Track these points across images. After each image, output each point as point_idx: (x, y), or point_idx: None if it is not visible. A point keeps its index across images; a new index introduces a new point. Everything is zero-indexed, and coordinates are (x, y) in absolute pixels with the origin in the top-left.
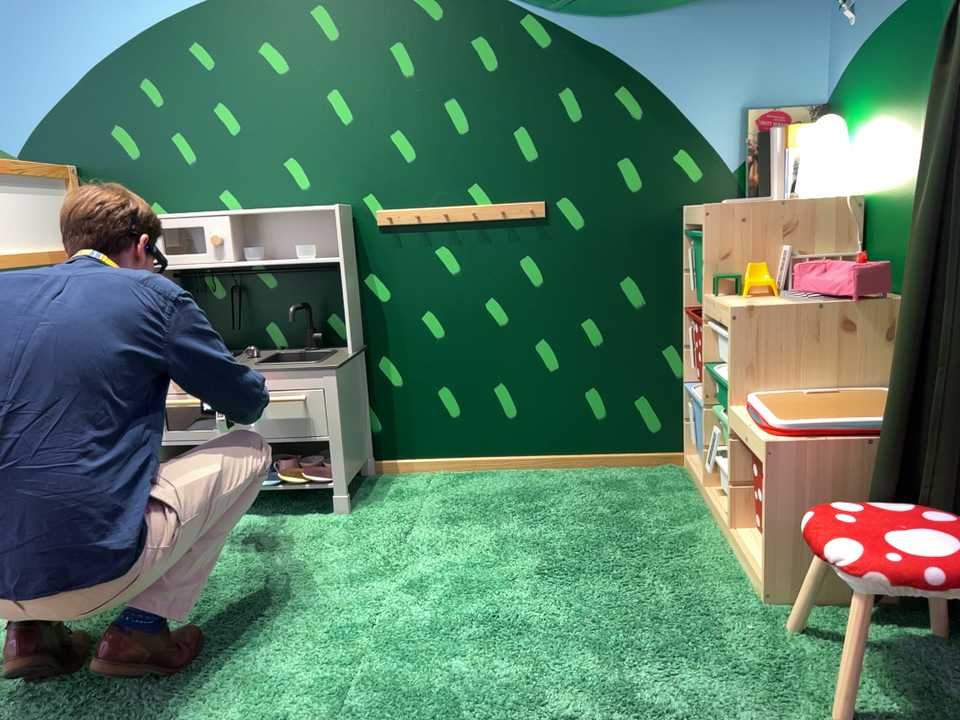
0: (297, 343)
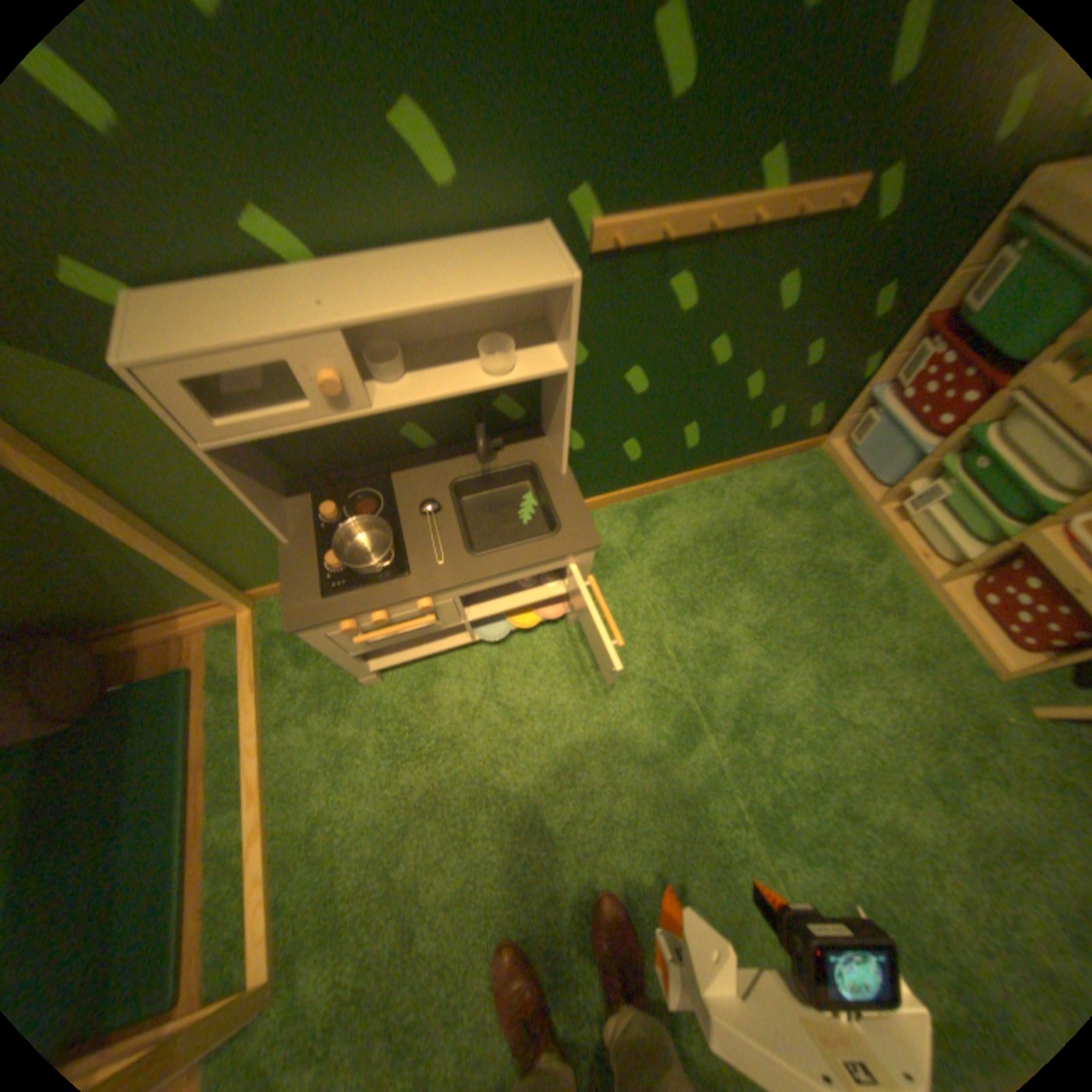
0: (455, 440)
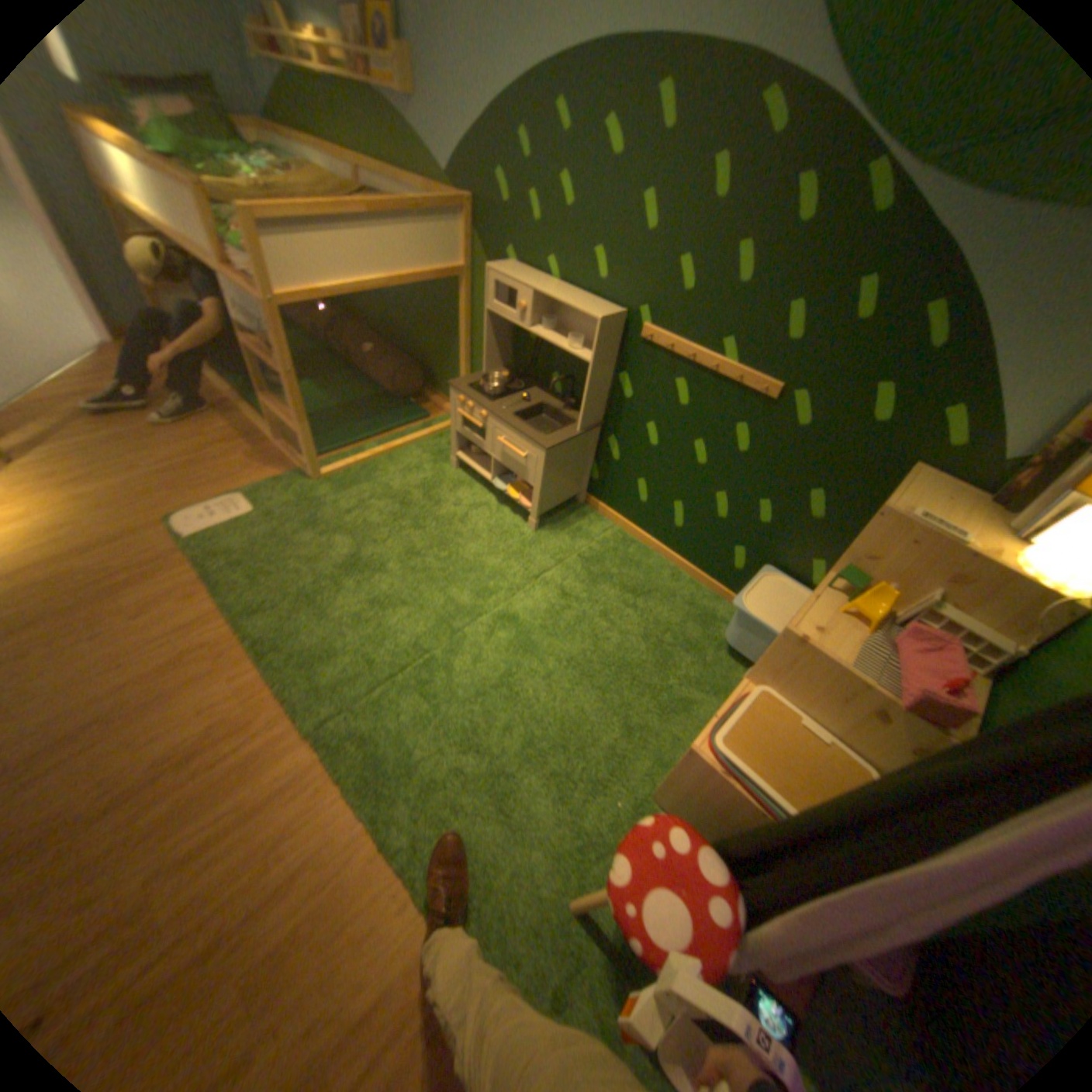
0: (566, 398)
